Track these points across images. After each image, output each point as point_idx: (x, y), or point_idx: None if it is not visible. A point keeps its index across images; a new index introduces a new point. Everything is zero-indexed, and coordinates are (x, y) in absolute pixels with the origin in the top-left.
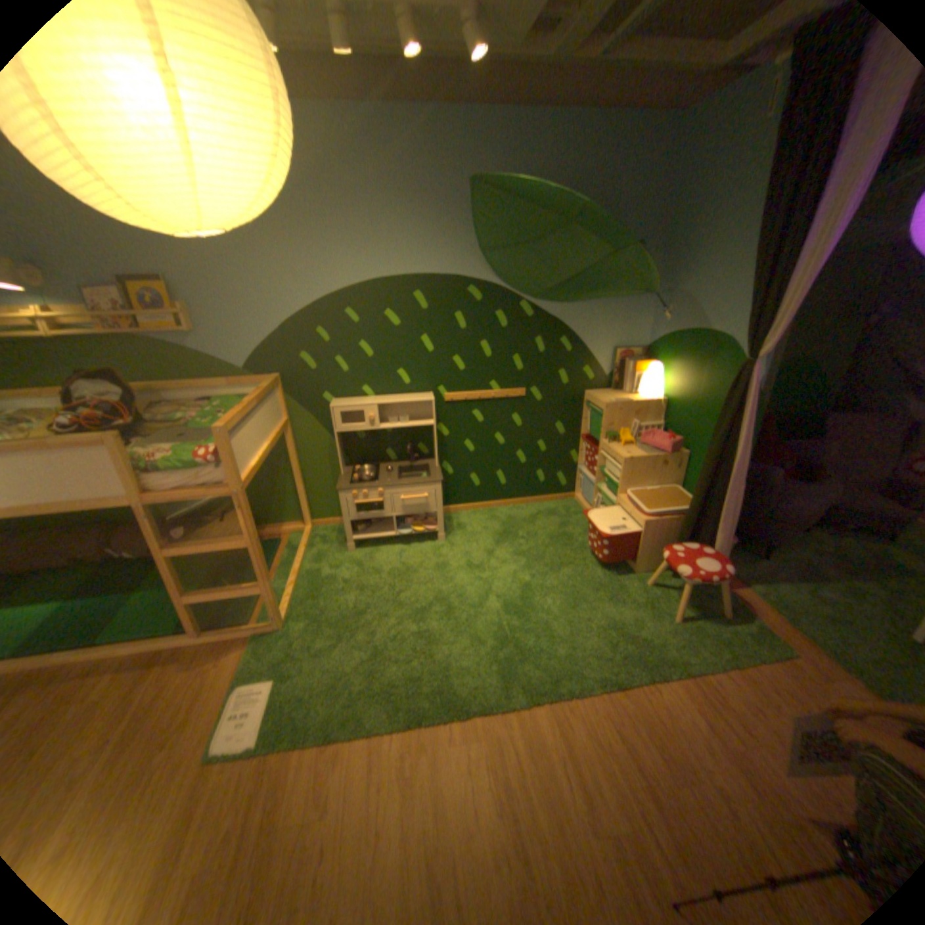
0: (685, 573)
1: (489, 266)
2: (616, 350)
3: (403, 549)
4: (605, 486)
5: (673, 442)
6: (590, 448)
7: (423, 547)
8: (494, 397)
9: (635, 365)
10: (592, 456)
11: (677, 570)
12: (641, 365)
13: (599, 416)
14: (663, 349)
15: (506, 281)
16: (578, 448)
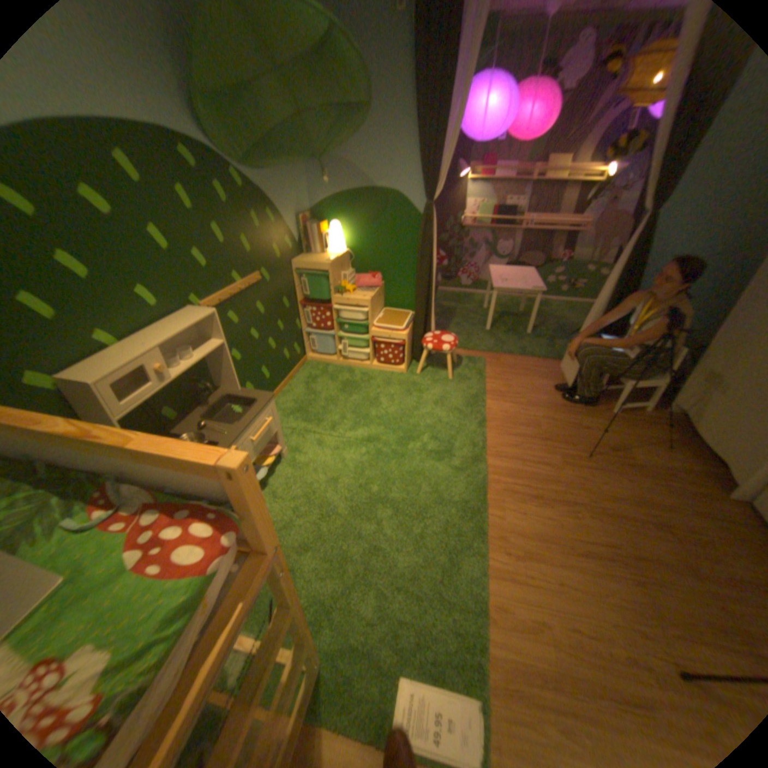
0: (447, 348)
1: (190, 116)
2: (298, 217)
3: (267, 492)
4: (350, 331)
5: (380, 278)
6: (319, 308)
7: (280, 474)
8: (241, 289)
9: (319, 228)
10: (324, 314)
11: (443, 349)
12: (322, 227)
13: (324, 277)
14: (330, 211)
15: (214, 140)
16: (298, 316)
